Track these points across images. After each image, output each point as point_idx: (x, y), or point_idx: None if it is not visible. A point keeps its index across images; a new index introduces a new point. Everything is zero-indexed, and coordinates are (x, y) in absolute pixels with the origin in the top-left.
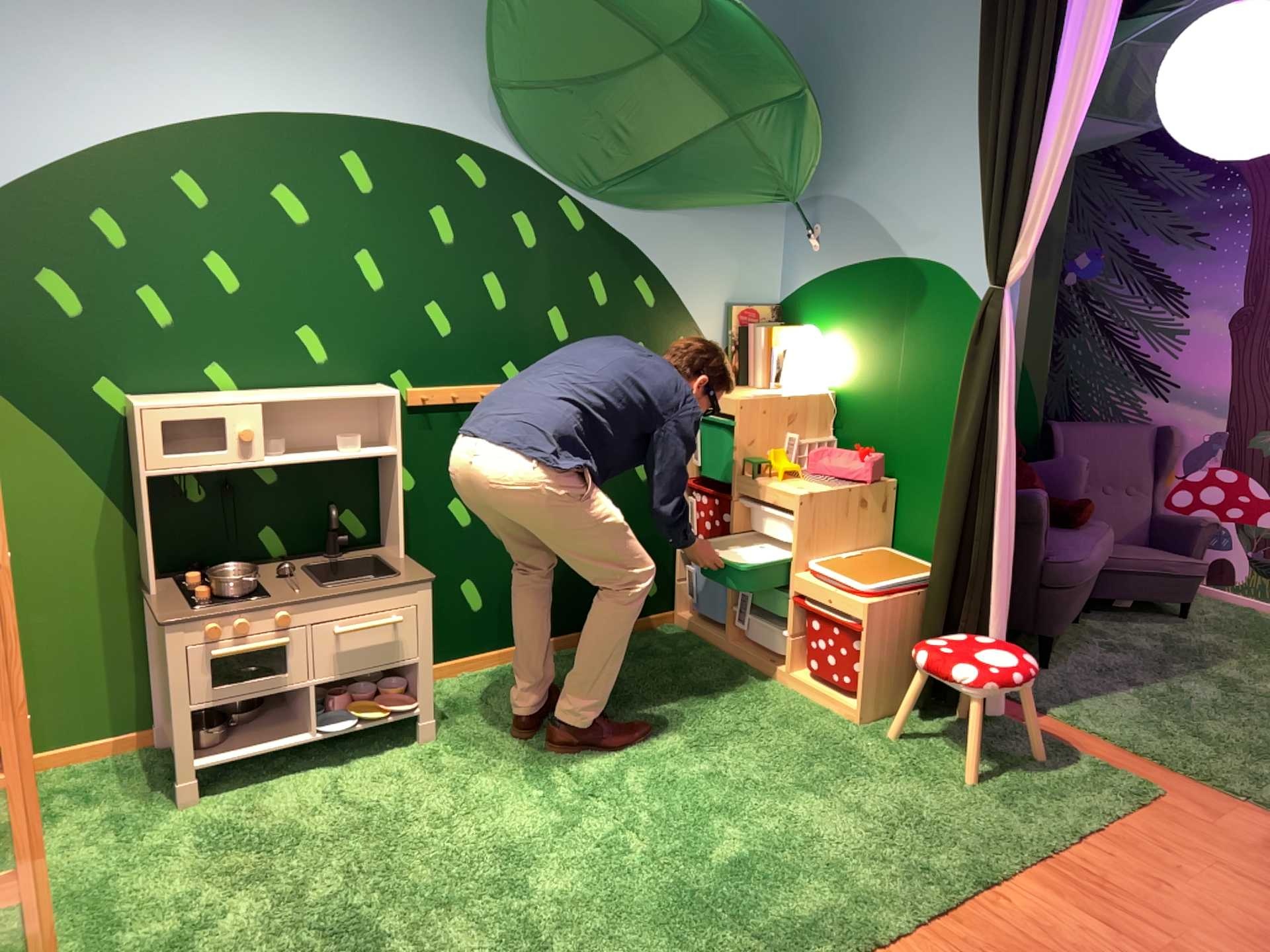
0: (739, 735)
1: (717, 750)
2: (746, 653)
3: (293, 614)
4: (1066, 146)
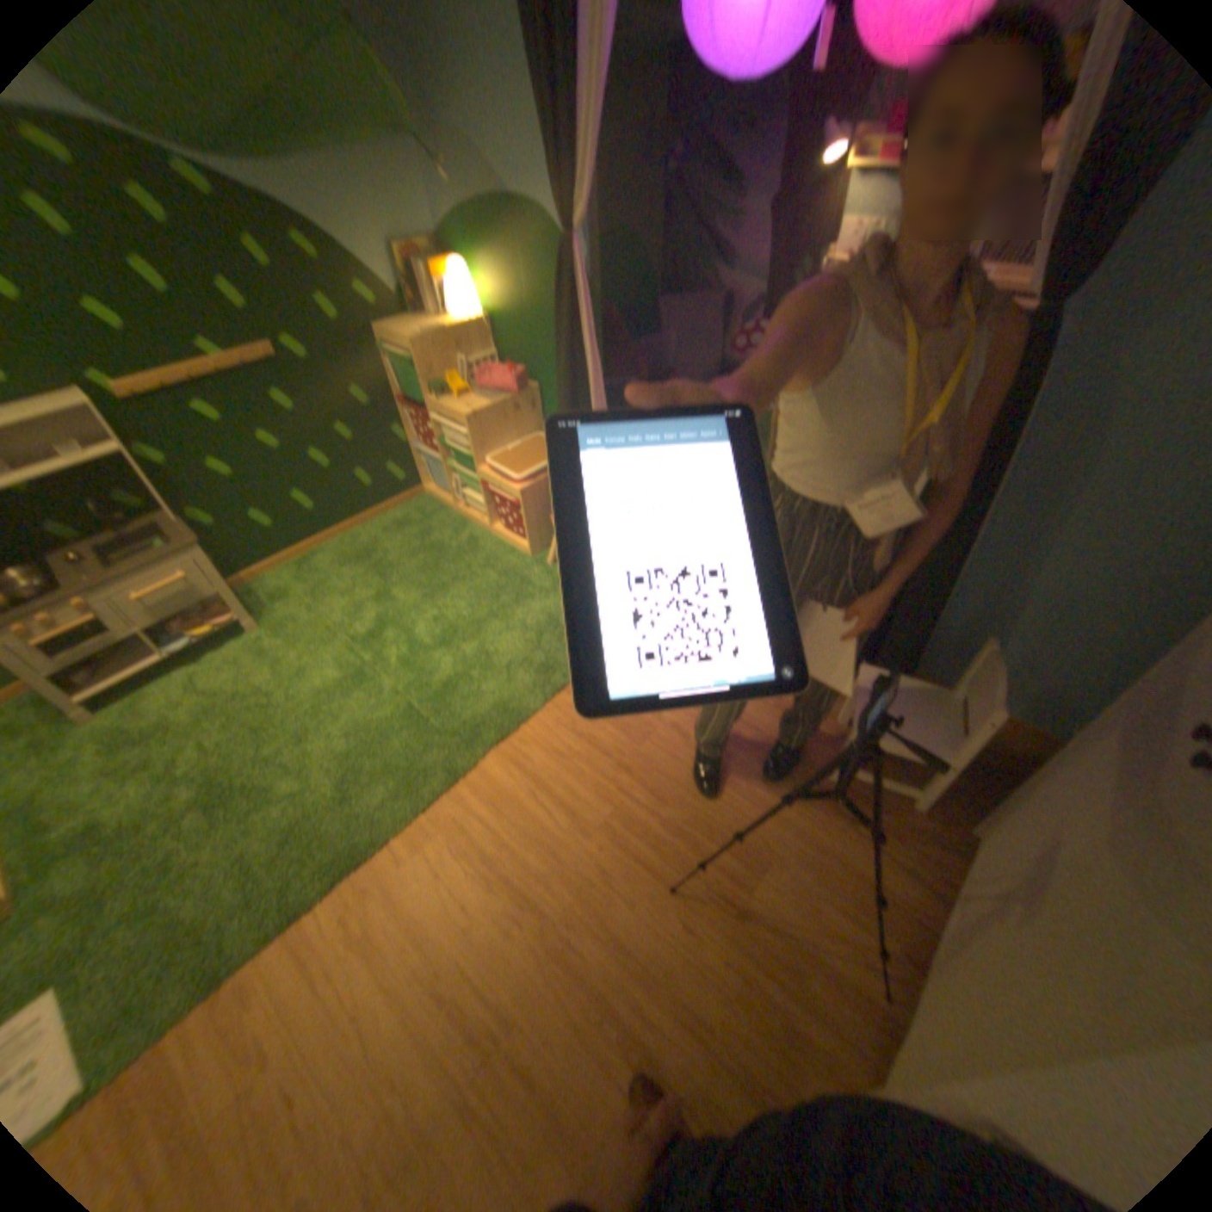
0: (457, 584)
1: (442, 598)
2: (466, 515)
3: (86, 601)
4: (597, 86)
